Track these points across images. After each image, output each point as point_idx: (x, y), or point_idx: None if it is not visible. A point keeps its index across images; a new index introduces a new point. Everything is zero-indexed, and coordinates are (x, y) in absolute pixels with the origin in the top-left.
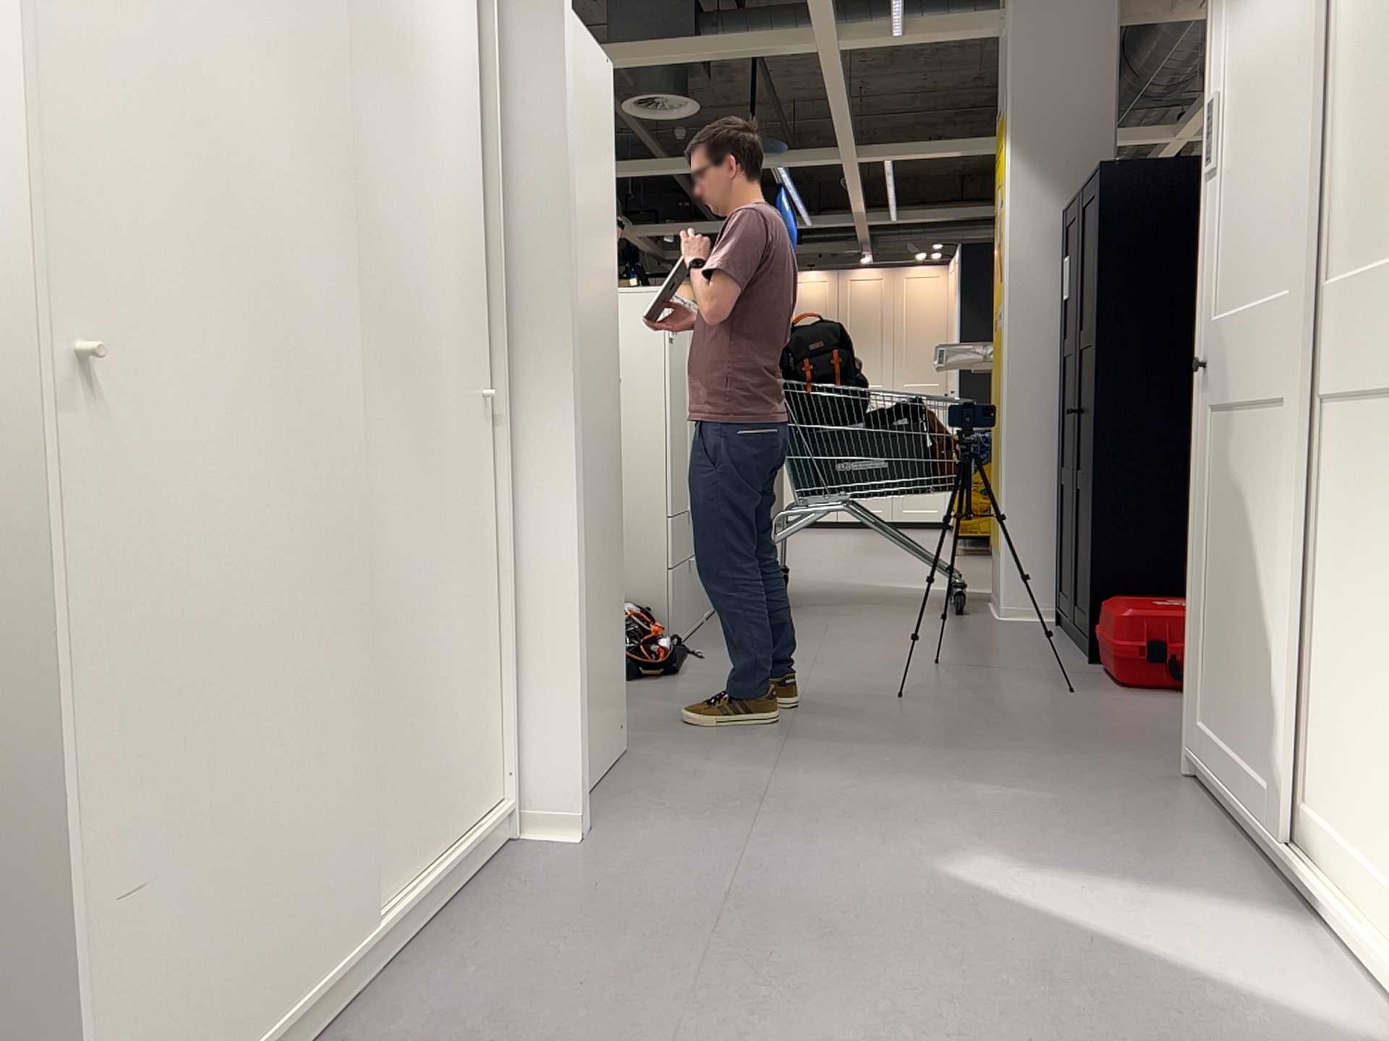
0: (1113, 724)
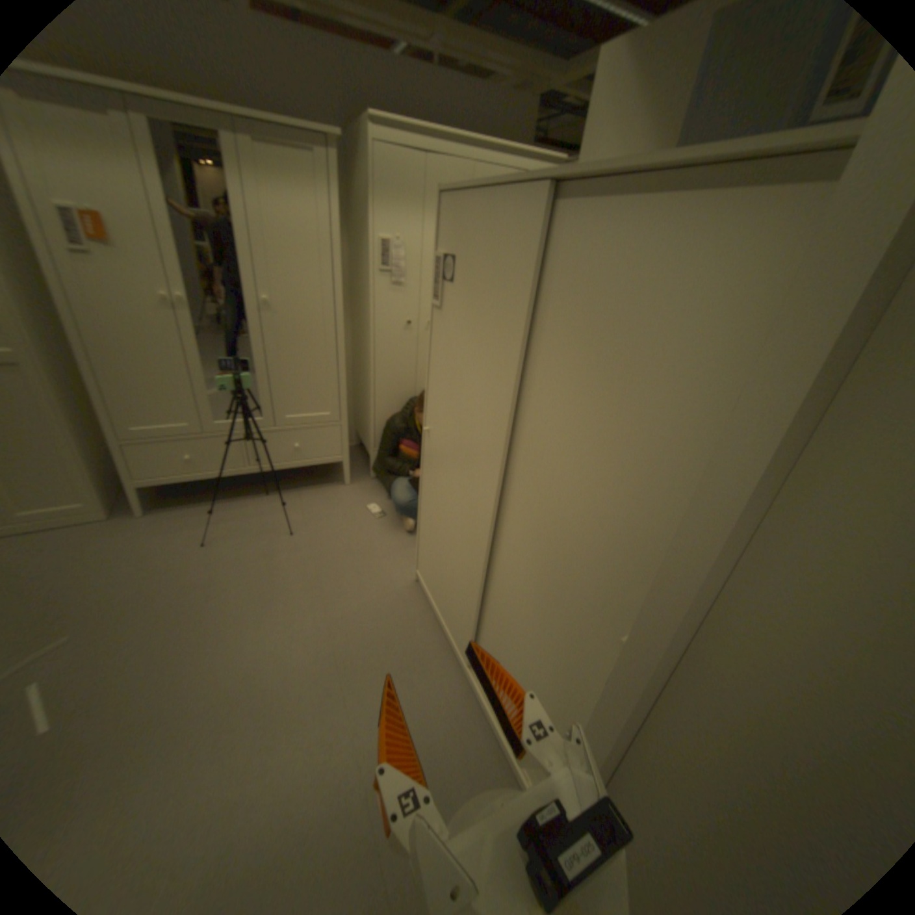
0: None
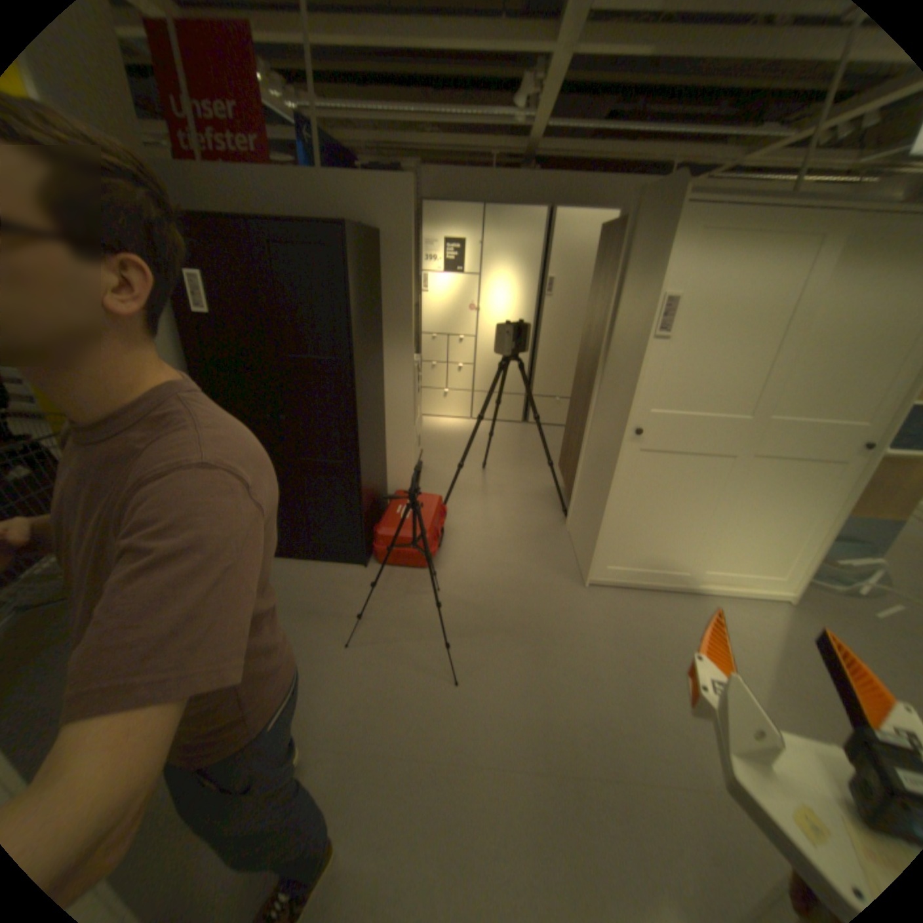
0: (510, 590)
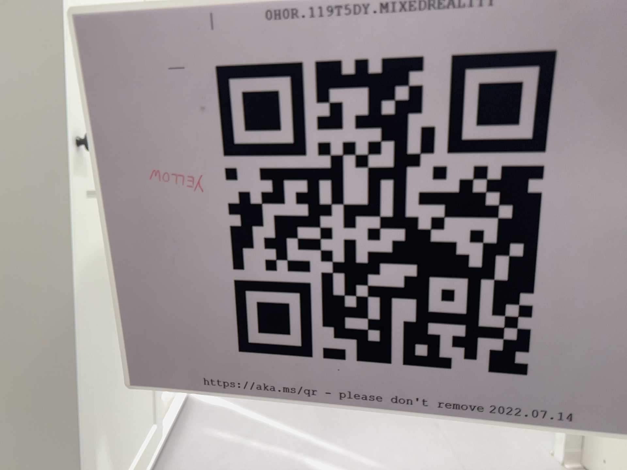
0: None
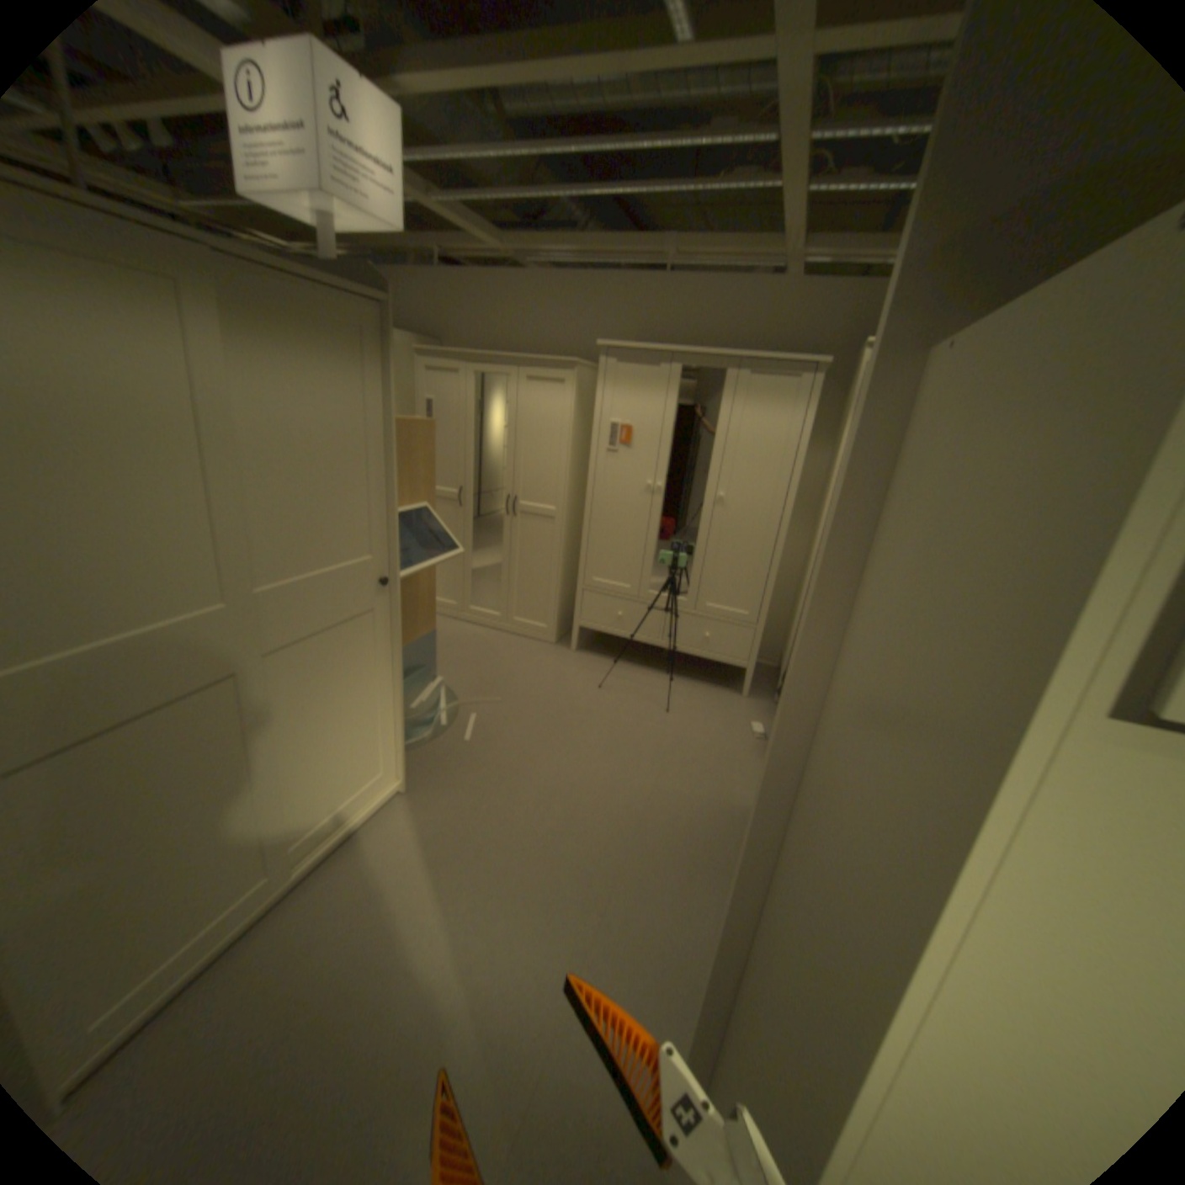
0: None
